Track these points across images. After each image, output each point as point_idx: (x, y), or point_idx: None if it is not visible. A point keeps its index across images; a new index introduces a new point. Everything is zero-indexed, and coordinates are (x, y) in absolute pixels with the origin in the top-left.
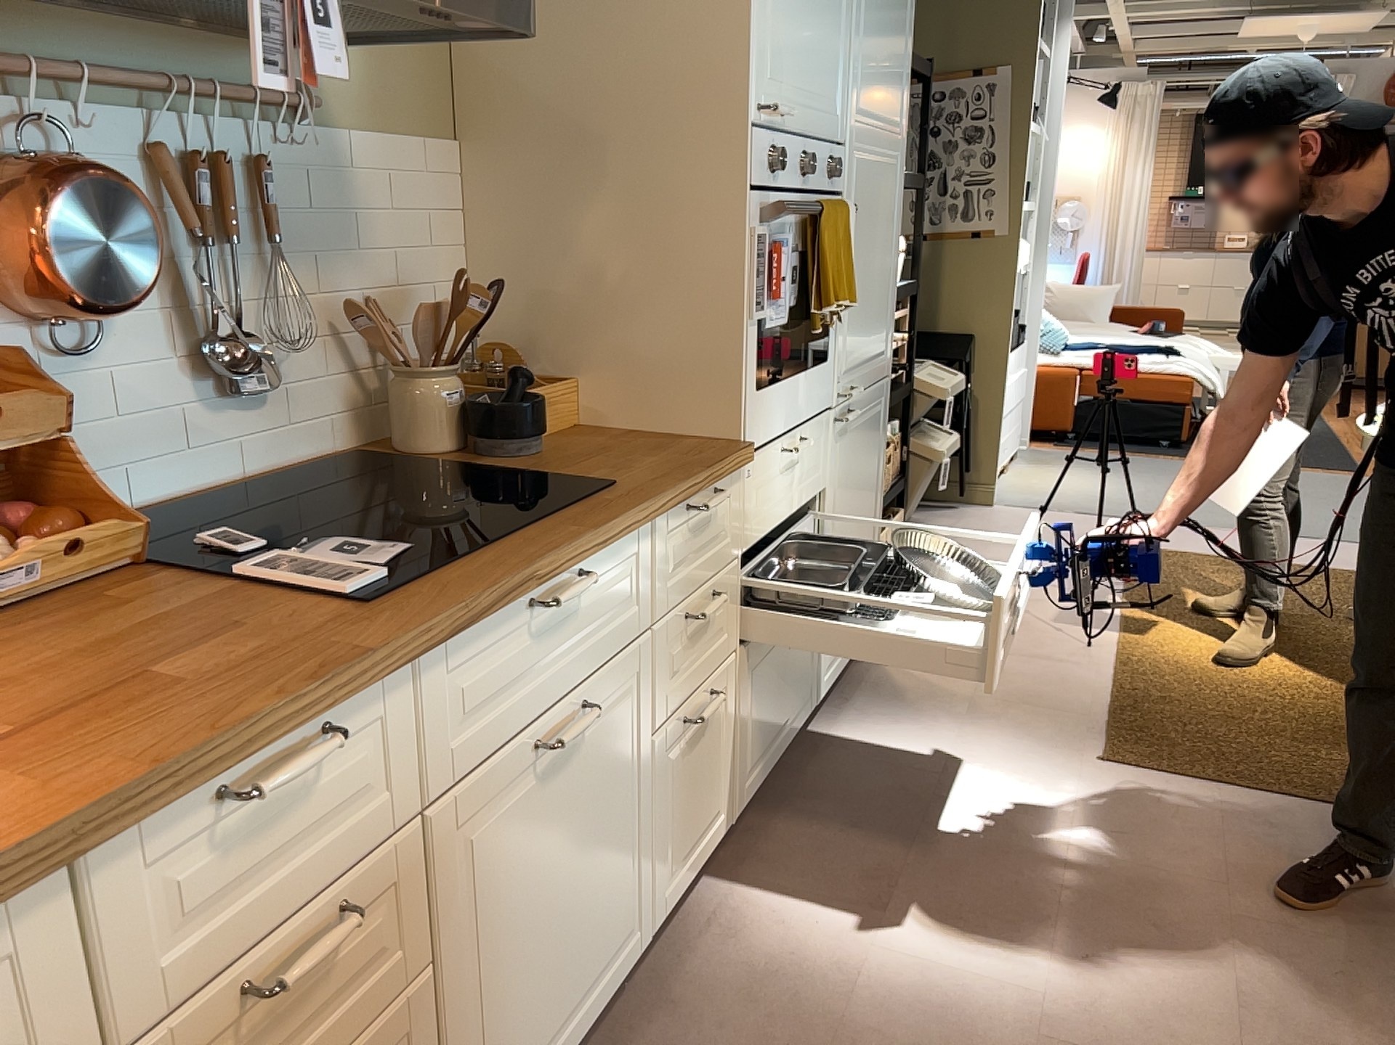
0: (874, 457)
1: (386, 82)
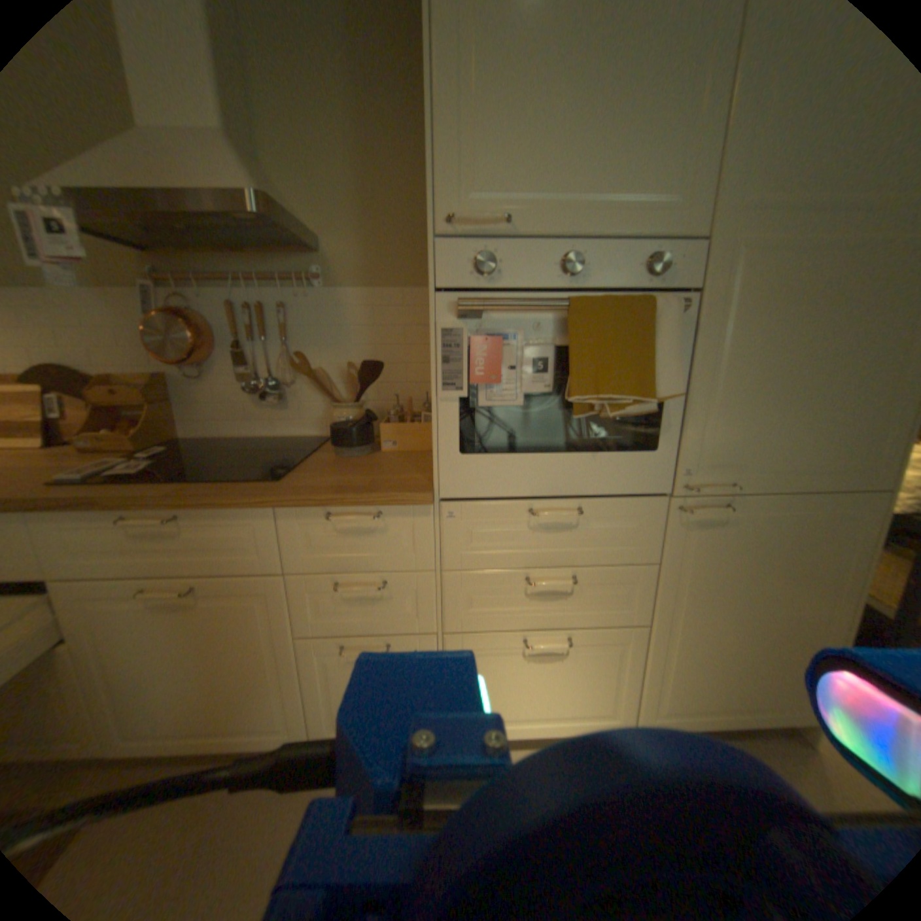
0: (831, 567)
1: (371, 257)
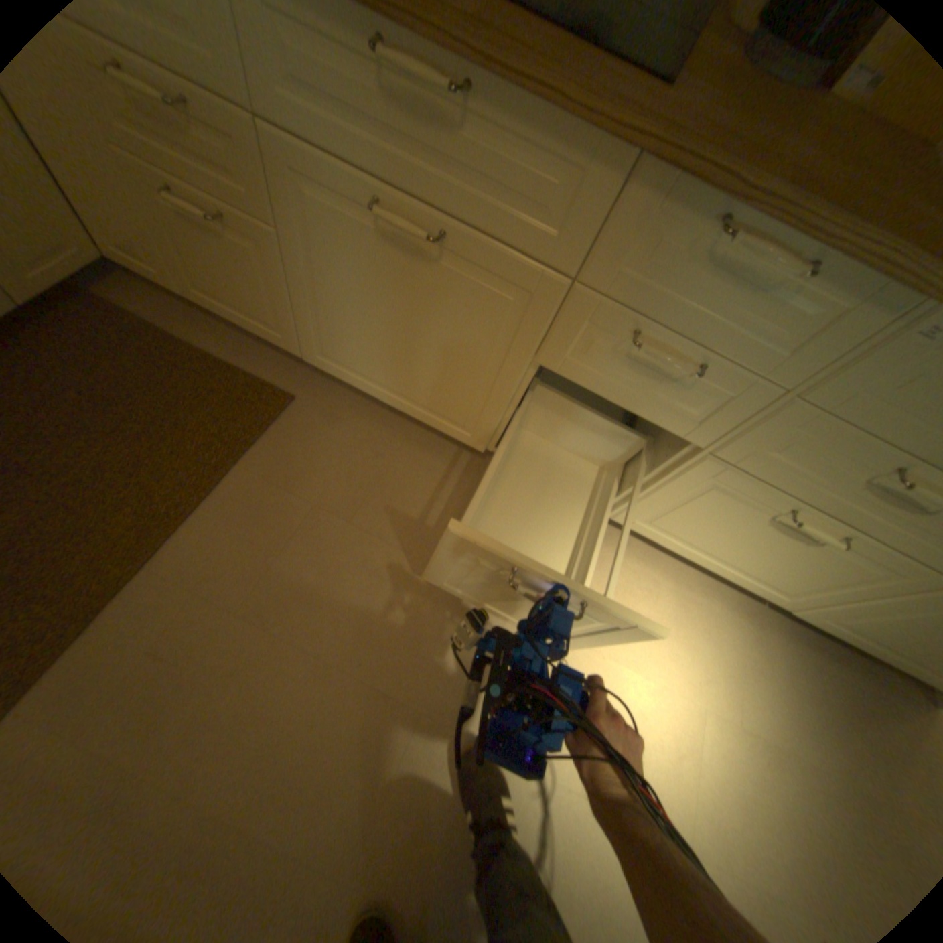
0: None
1: None
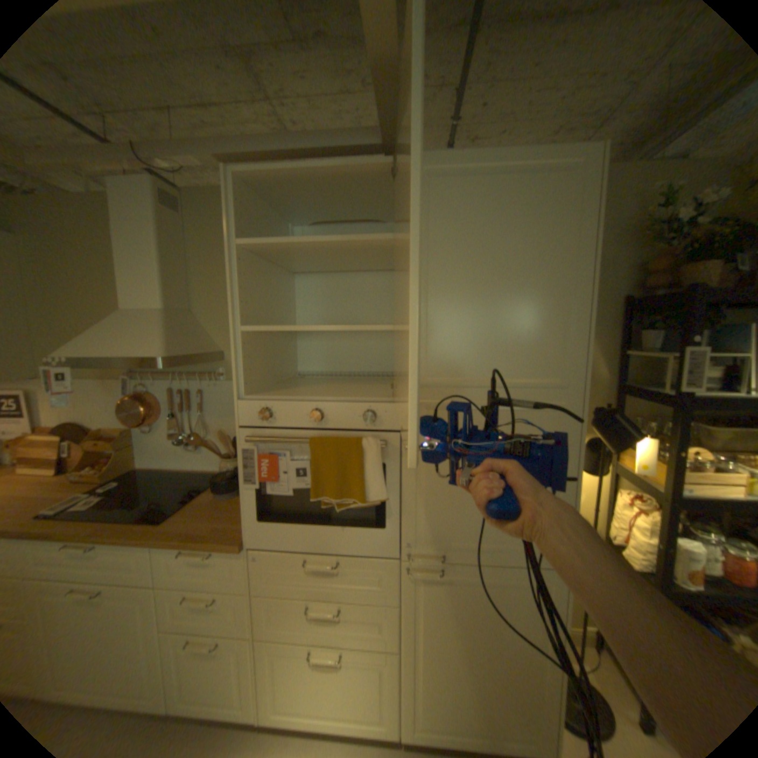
0: (531, 624)
1: None
